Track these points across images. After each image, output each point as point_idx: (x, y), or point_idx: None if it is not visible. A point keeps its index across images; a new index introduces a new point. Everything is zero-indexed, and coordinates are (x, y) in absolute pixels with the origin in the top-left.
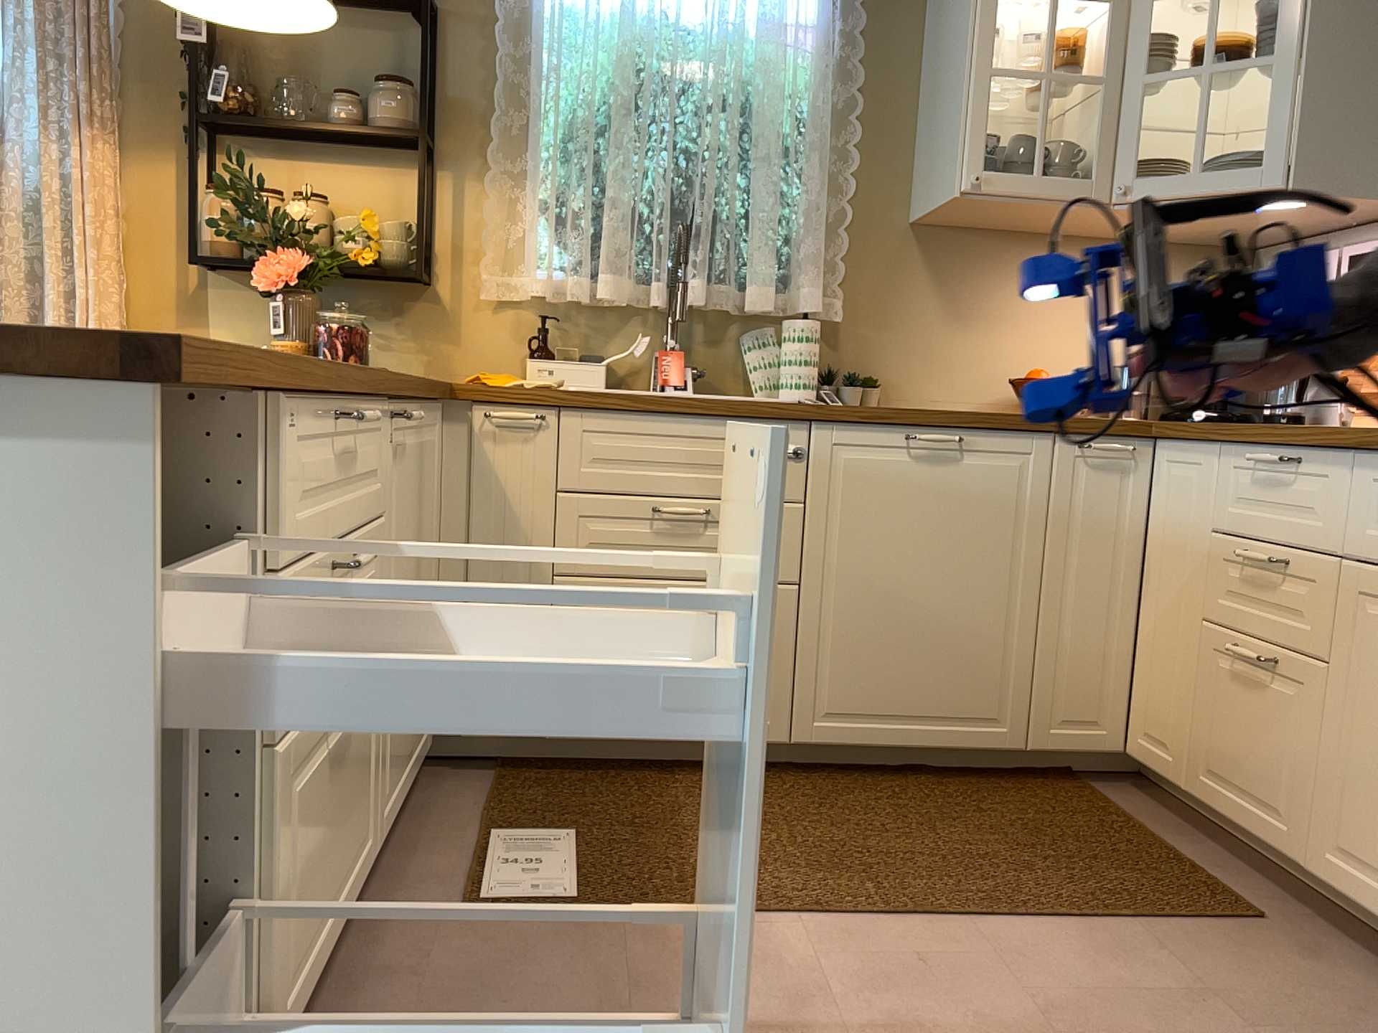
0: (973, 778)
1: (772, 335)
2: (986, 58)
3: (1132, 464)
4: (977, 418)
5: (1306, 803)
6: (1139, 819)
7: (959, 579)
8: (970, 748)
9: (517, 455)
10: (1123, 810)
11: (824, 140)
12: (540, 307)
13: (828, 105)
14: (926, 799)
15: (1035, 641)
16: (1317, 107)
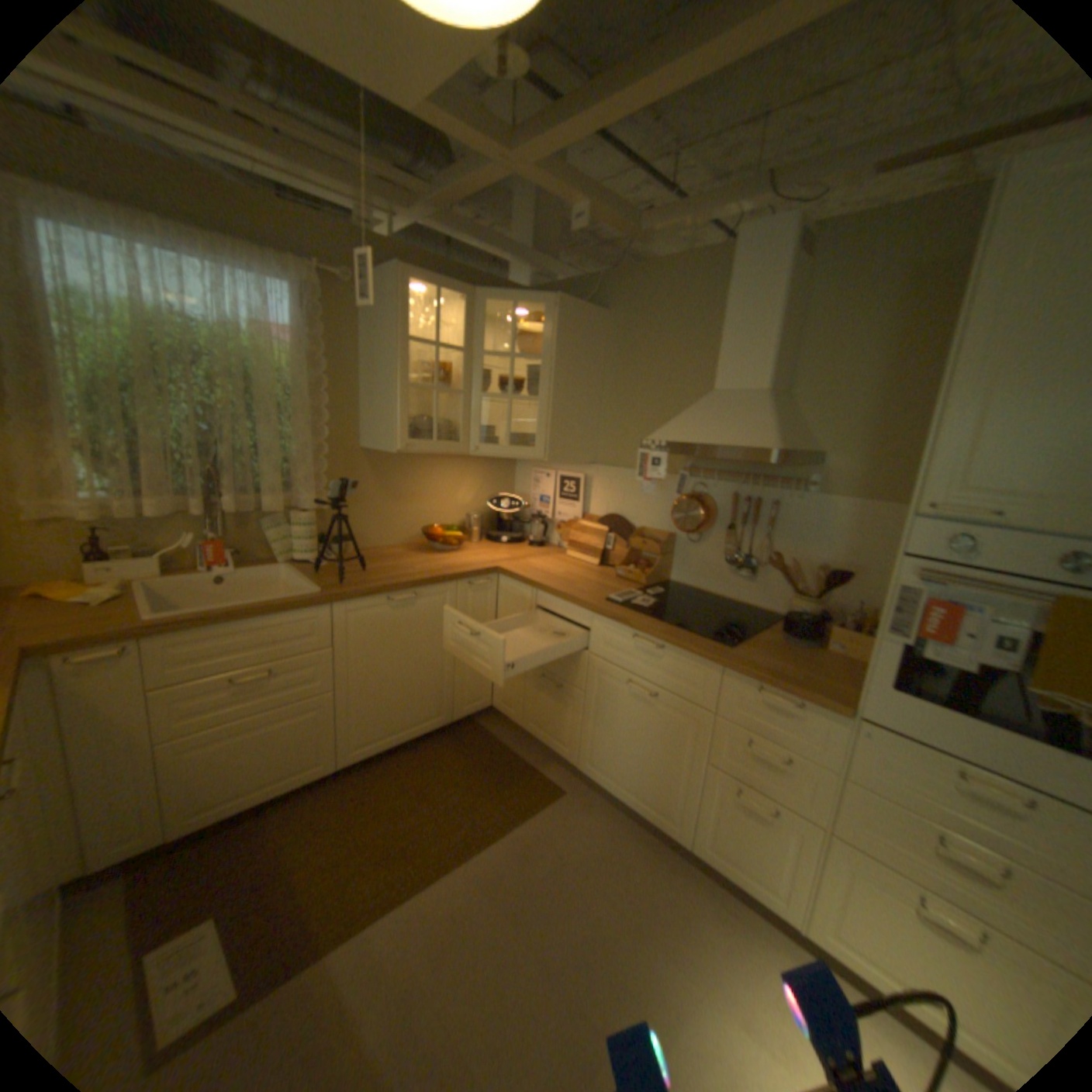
0: (428, 742)
1: (280, 522)
2: (403, 378)
3: (488, 586)
4: (420, 583)
5: (576, 743)
6: (503, 742)
7: (417, 660)
8: (427, 733)
9: (103, 682)
10: (495, 738)
11: (301, 404)
12: (83, 523)
13: (301, 382)
14: (412, 772)
15: (452, 676)
16: (553, 425)
